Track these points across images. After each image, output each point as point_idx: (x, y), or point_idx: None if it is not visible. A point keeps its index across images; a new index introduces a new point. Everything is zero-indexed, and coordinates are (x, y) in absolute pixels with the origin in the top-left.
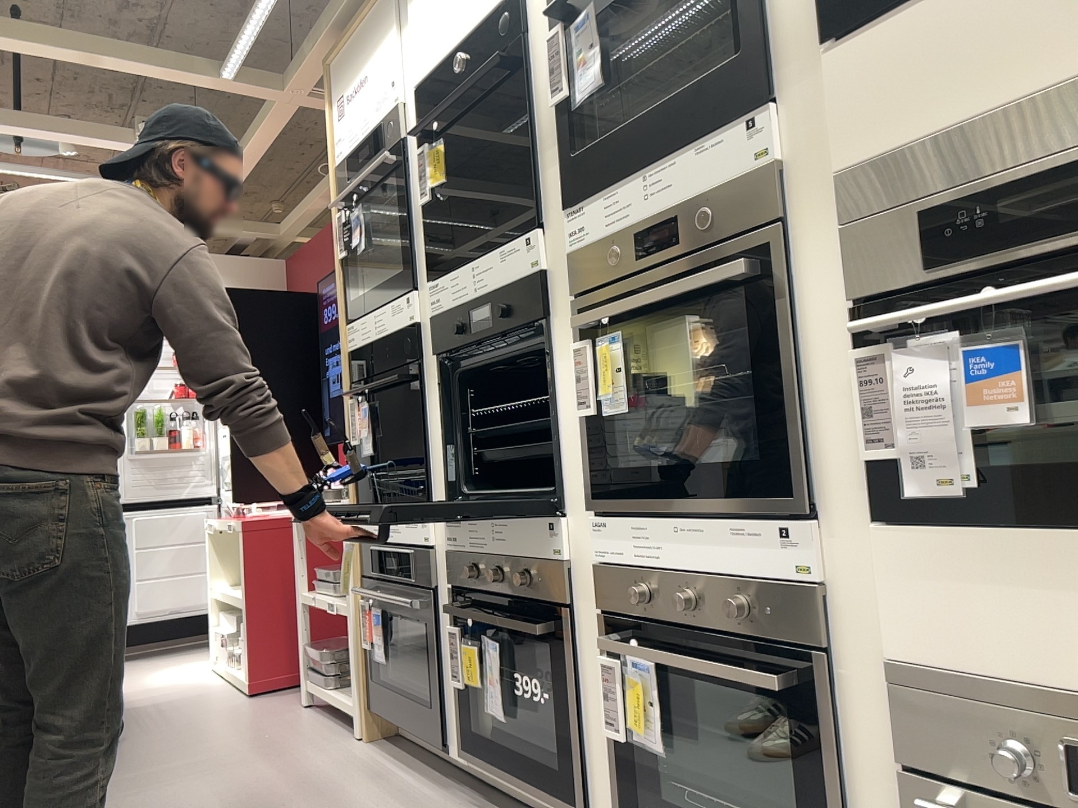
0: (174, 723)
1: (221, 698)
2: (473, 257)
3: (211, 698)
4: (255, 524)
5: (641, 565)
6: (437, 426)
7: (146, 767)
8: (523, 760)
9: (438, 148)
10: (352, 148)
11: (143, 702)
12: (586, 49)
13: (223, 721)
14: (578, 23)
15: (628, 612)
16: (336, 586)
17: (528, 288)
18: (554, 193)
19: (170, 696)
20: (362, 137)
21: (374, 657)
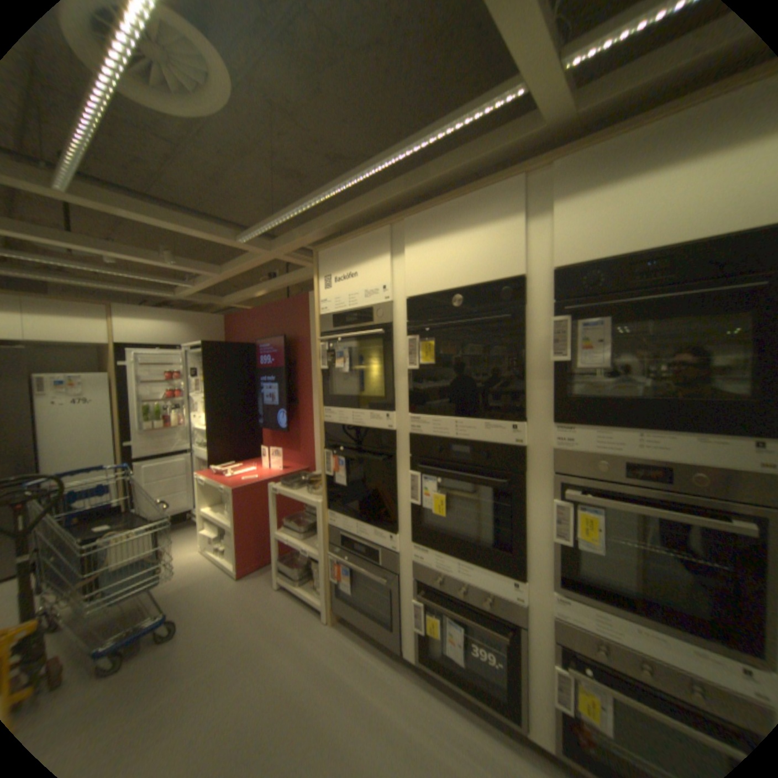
0: (200, 614)
1: (219, 586)
2: (456, 415)
3: (211, 585)
4: (238, 491)
5: (601, 637)
6: (410, 494)
7: (204, 669)
8: (473, 687)
9: (430, 343)
10: (338, 310)
11: (169, 591)
12: (599, 341)
13: (232, 611)
14: (593, 323)
15: (585, 655)
16: (300, 536)
17: (512, 454)
18: (541, 408)
19: (183, 584)
20: (349, 307)
21: (337, 587)
